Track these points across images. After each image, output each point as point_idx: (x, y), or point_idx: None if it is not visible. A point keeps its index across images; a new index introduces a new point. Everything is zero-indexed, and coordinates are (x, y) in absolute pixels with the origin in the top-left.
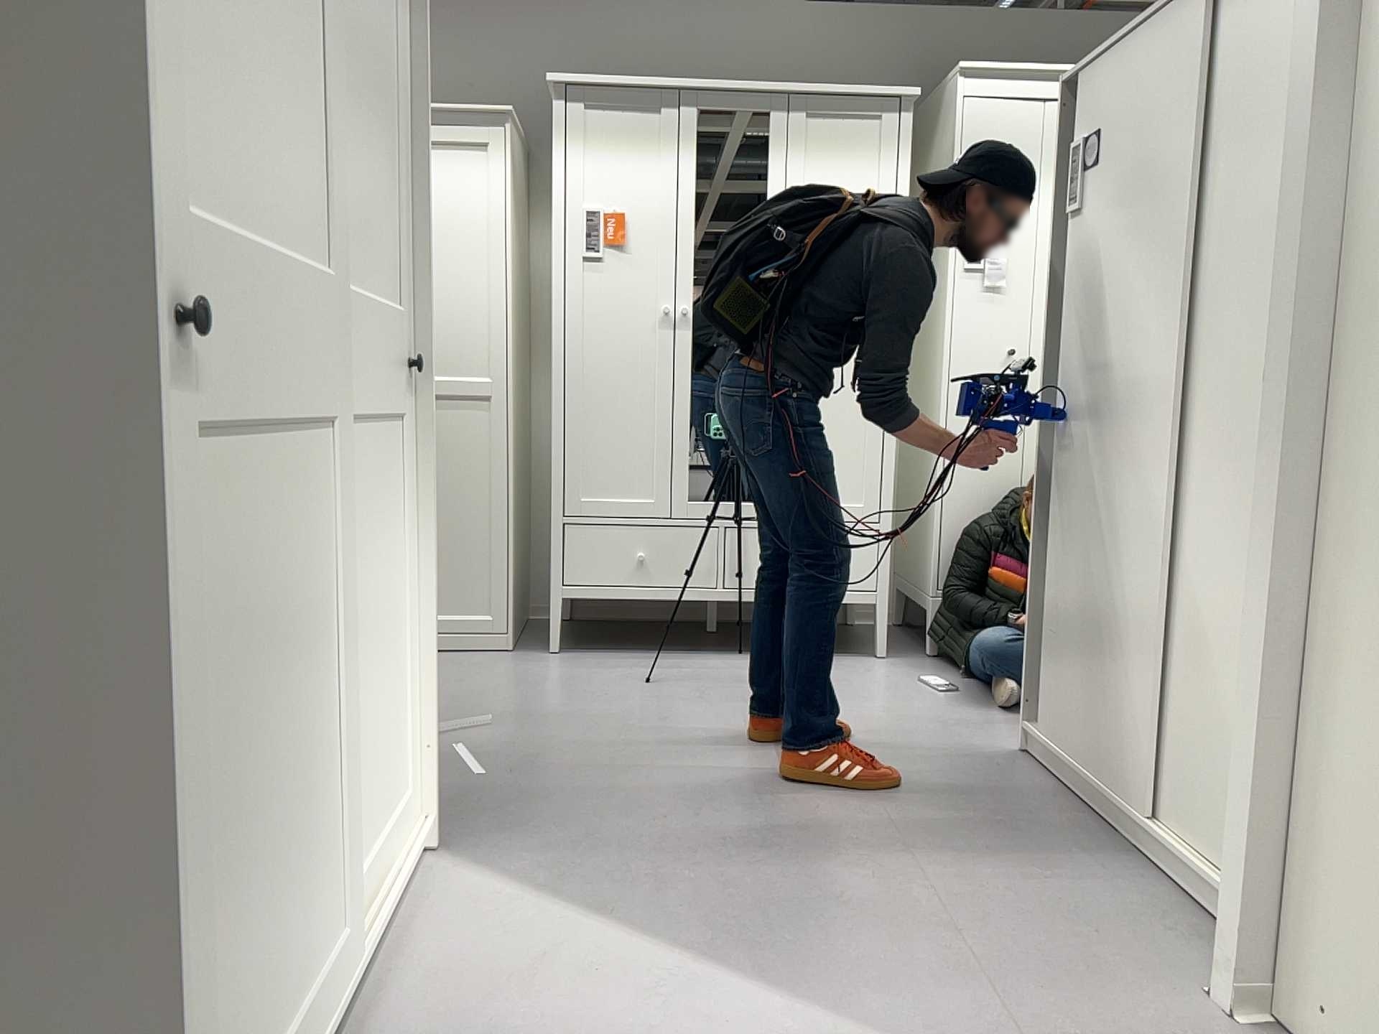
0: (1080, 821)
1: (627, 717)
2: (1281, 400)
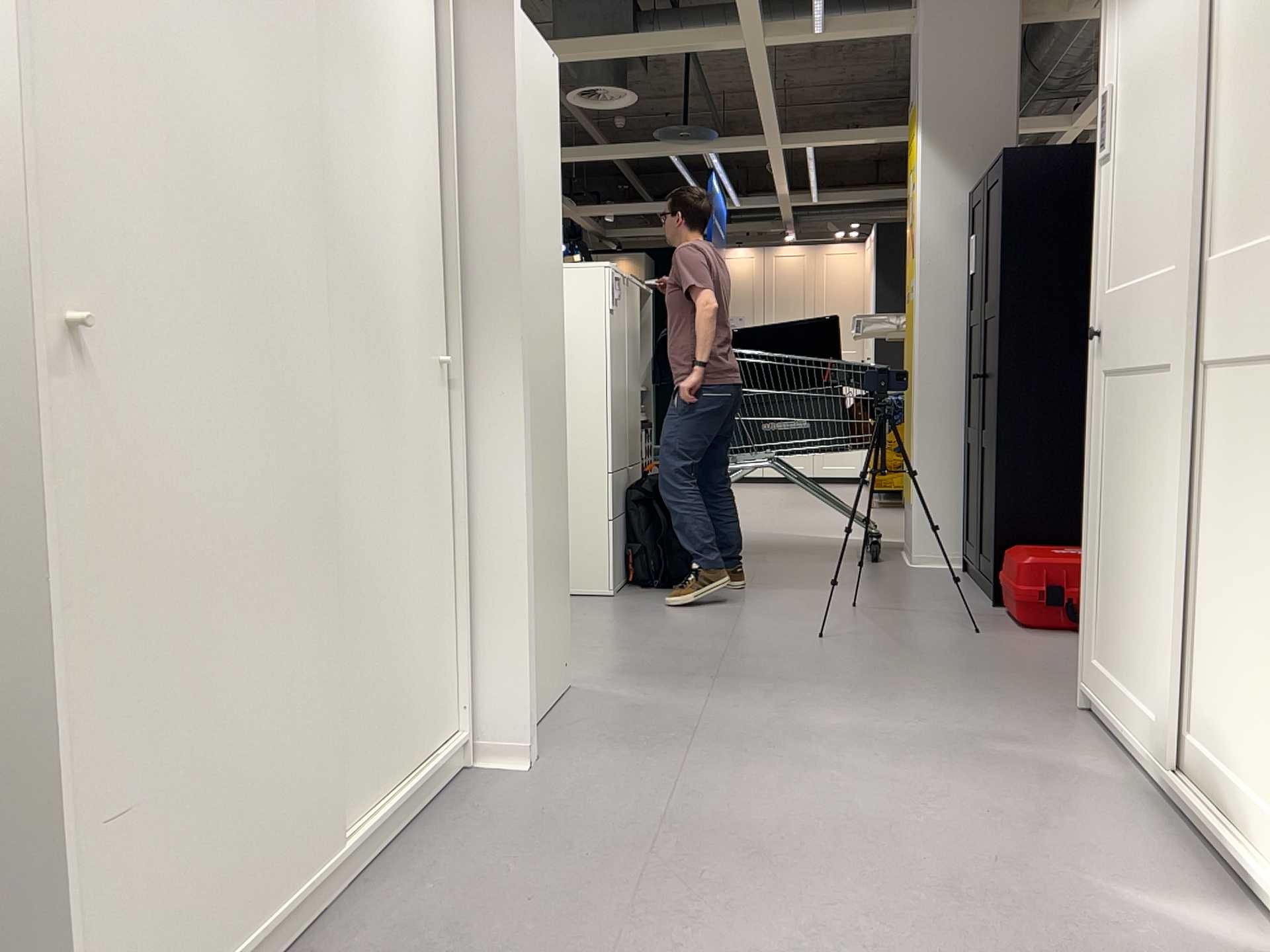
0: (322, 945)
1: None
2: (525, 344)
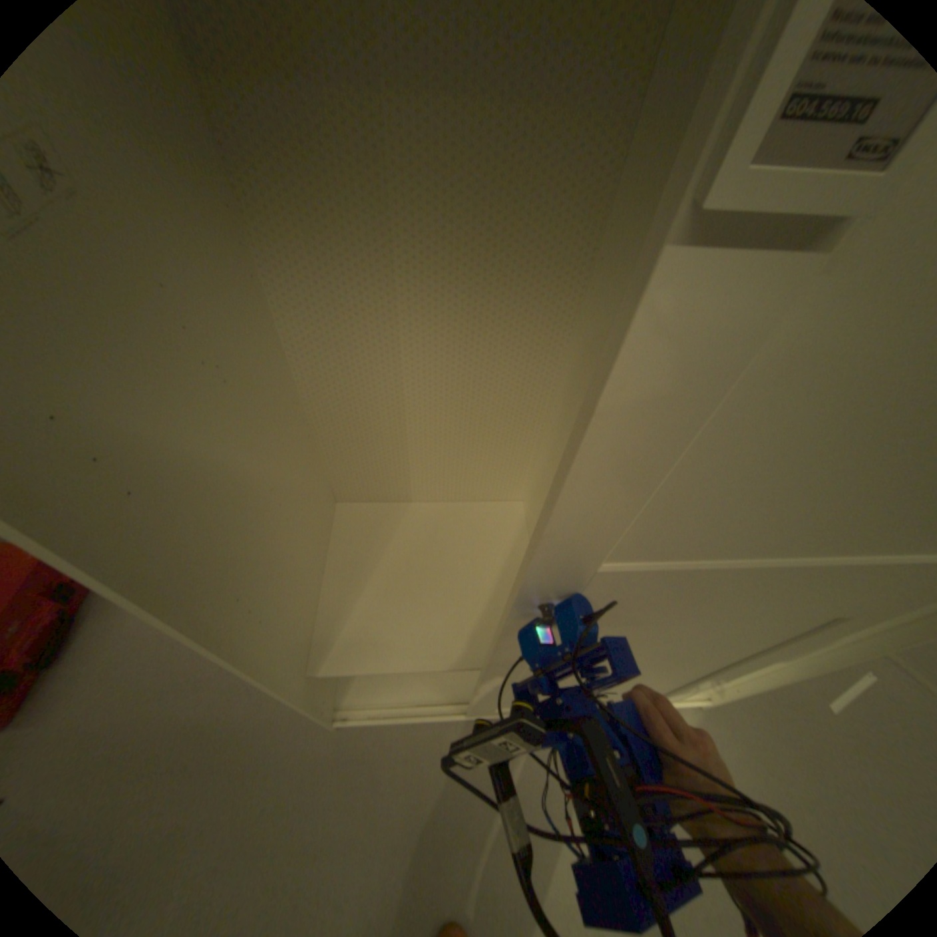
0: None
1: None
2: None
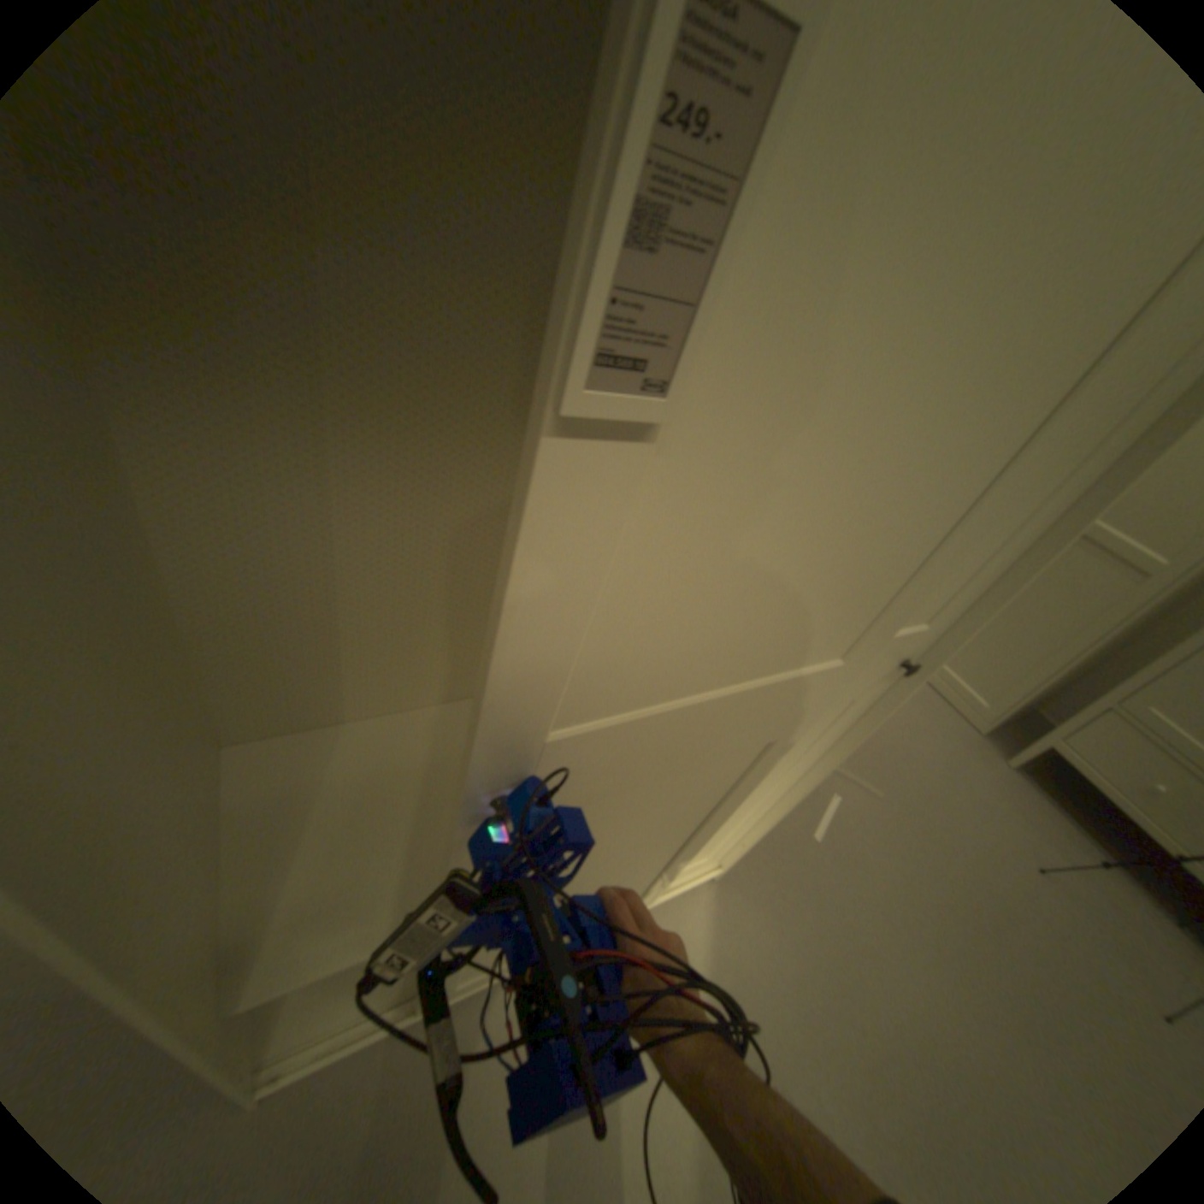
0: None
1: (982, 890)
2: None
